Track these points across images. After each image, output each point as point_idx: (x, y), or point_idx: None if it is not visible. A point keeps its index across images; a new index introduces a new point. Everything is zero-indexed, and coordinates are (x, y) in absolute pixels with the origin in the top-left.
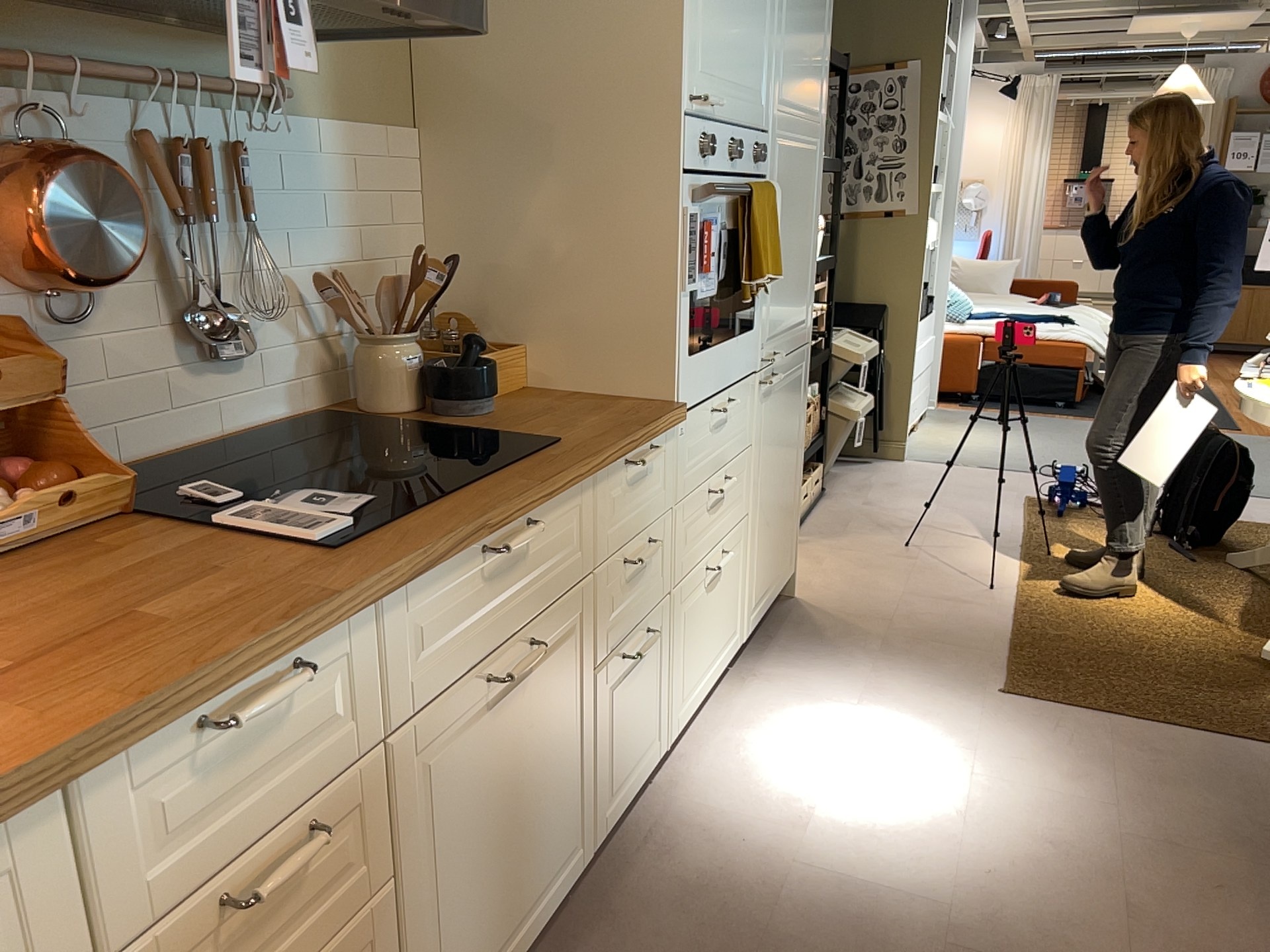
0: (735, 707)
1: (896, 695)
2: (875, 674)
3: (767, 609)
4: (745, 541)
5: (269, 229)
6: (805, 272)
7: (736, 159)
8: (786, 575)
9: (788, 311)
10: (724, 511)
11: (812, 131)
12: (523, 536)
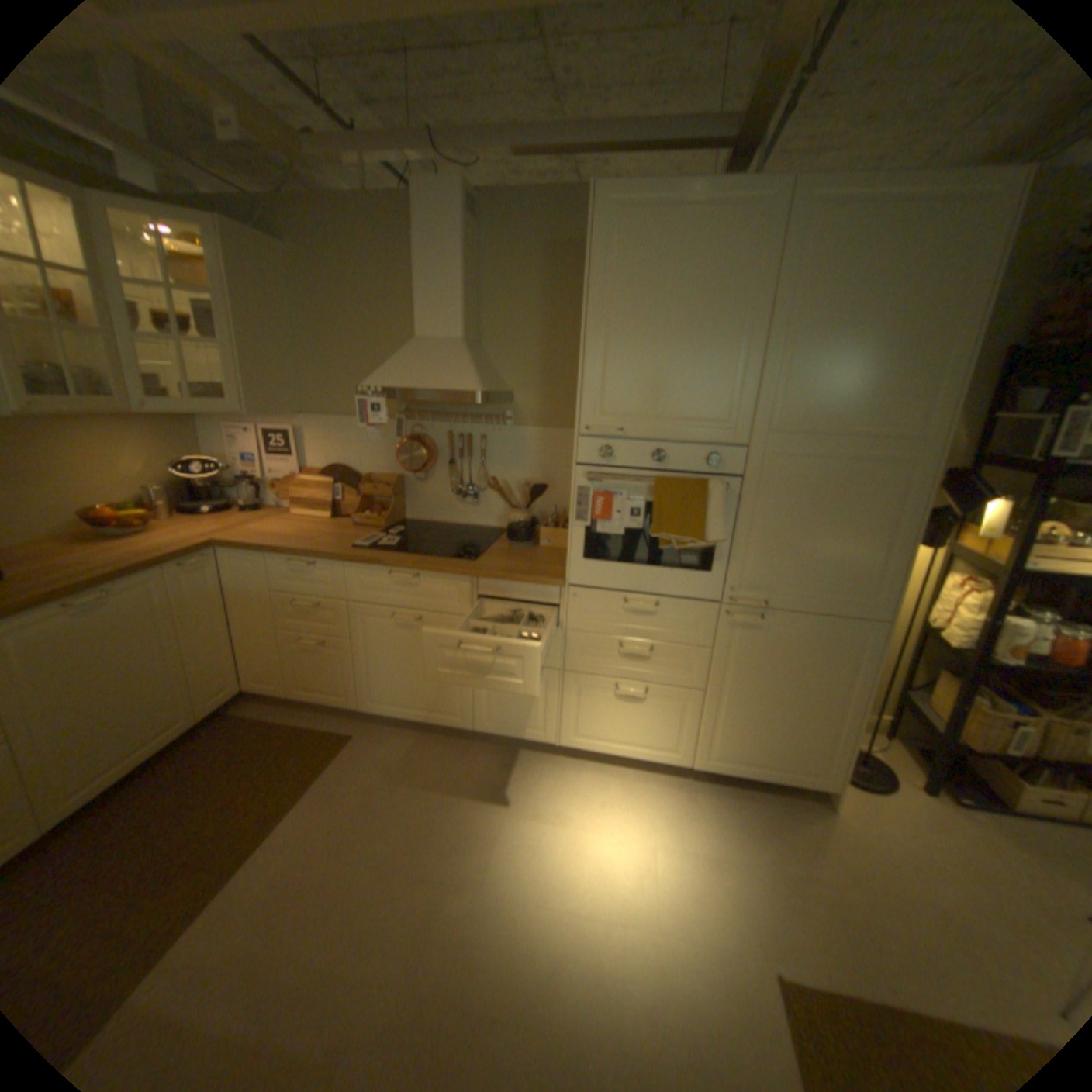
0: (645, 786)
1: (718, 883)
2: (742, 870)
3: (753, 779)
4: (695, 705)
5: (496, 464)
6: (864, 560)
7: (659, 461)
8: (807, 782)
9: (805, 580)
10: (649, 667)
11: (885, 444)
12: (402, 575)
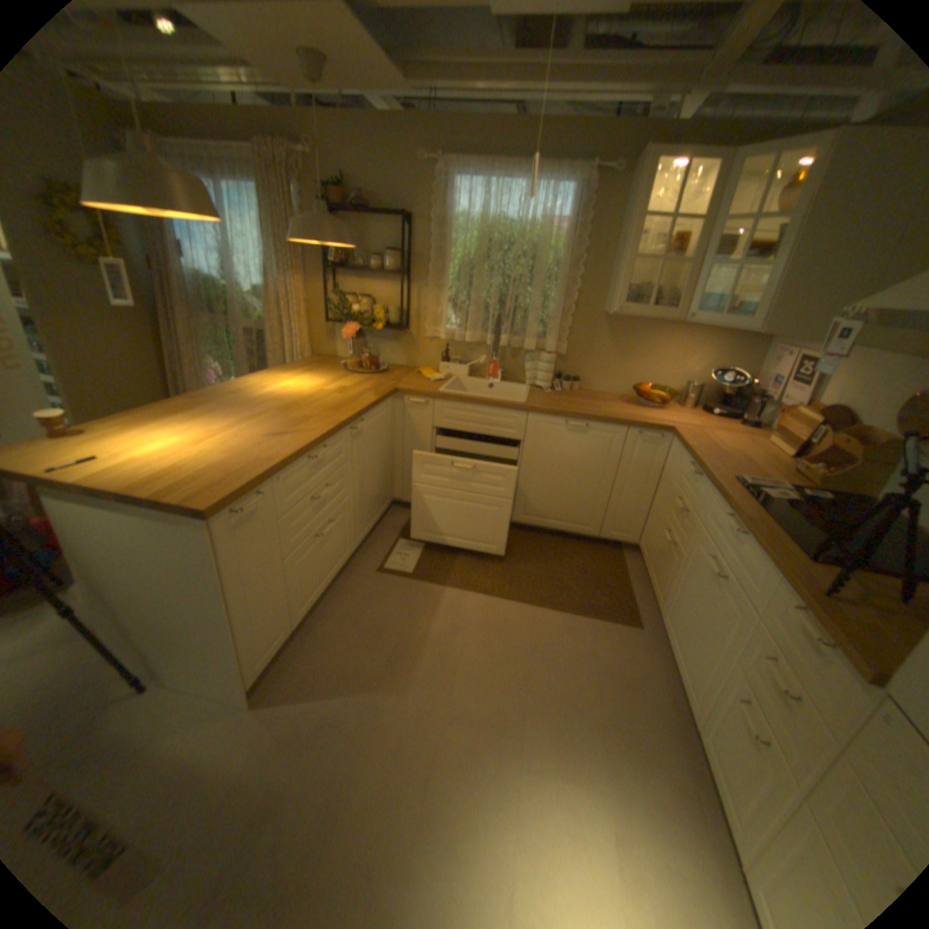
0: None
1: None
2: None
3: None
4: None
5: None
6: None
7: None
8: None
9: None
10: None
11: None
12: (732, 523)
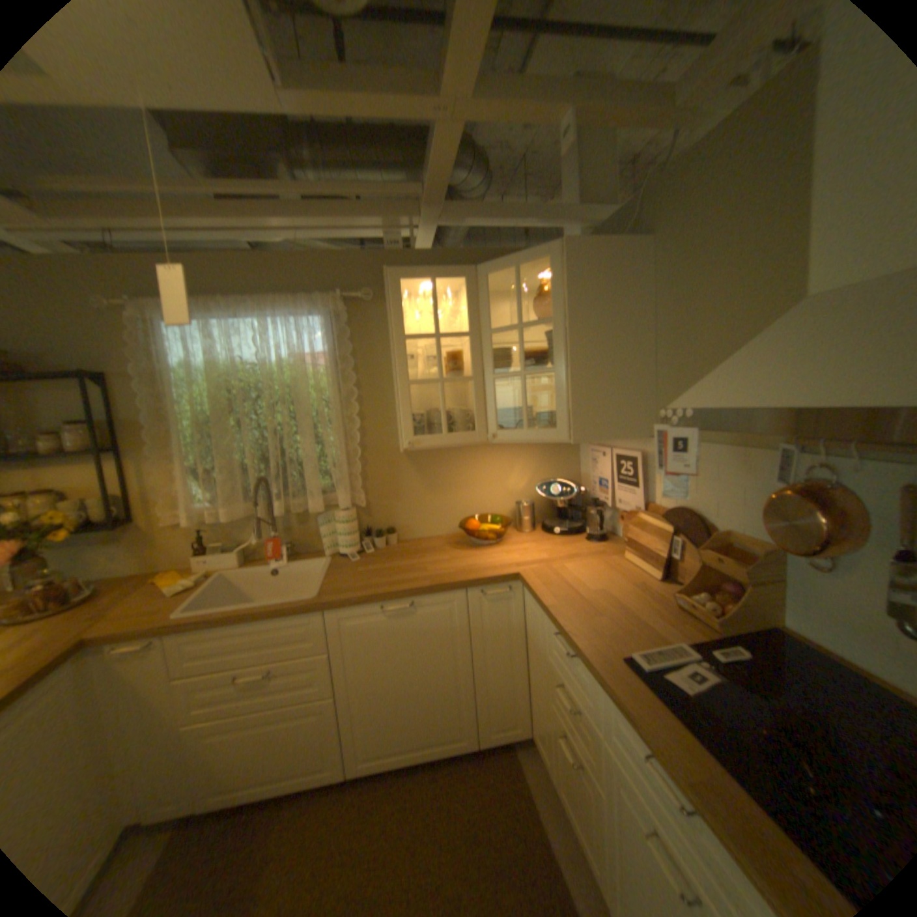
0: None
1: None
2: None
3: None
4: None
5: None
6: None
7: None
8: None
9: None
10: None
11: None
12: (665, 786)
